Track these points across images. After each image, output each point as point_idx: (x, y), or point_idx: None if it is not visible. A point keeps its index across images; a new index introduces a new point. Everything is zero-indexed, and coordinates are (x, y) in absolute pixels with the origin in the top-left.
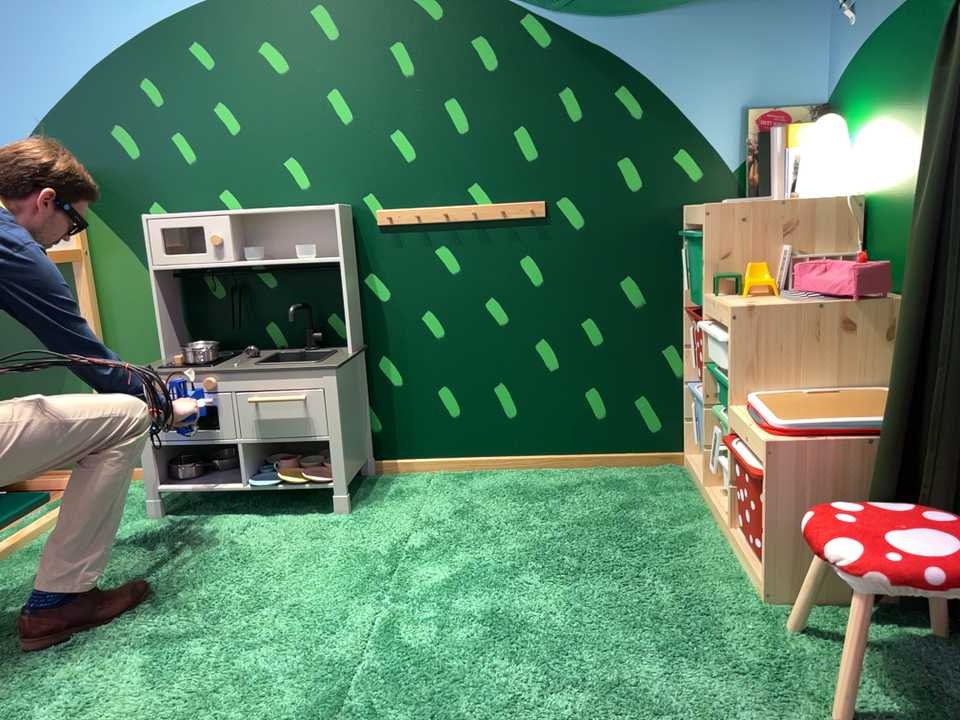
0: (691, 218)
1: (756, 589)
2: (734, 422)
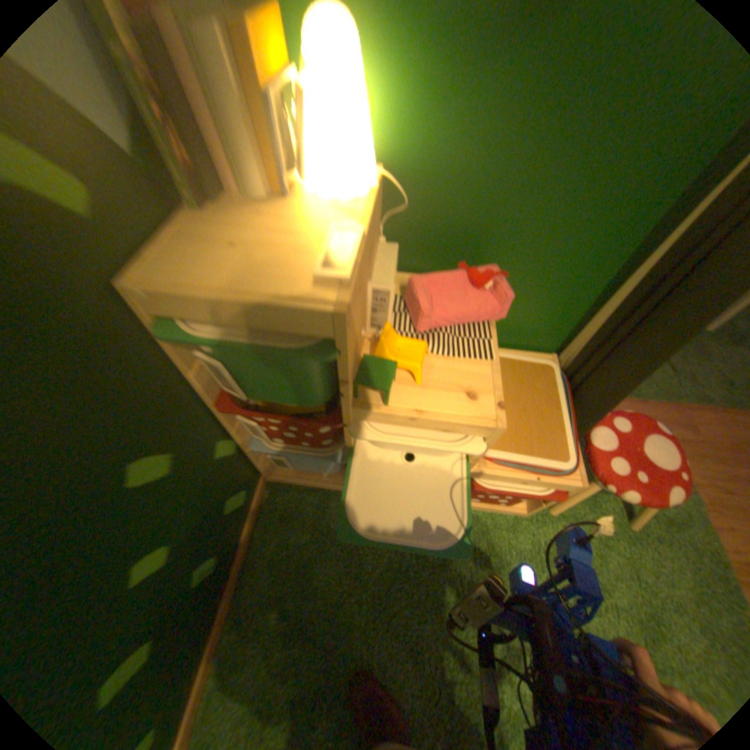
0: (223, 313)
1: (509, 514)
2: (479, 474)
